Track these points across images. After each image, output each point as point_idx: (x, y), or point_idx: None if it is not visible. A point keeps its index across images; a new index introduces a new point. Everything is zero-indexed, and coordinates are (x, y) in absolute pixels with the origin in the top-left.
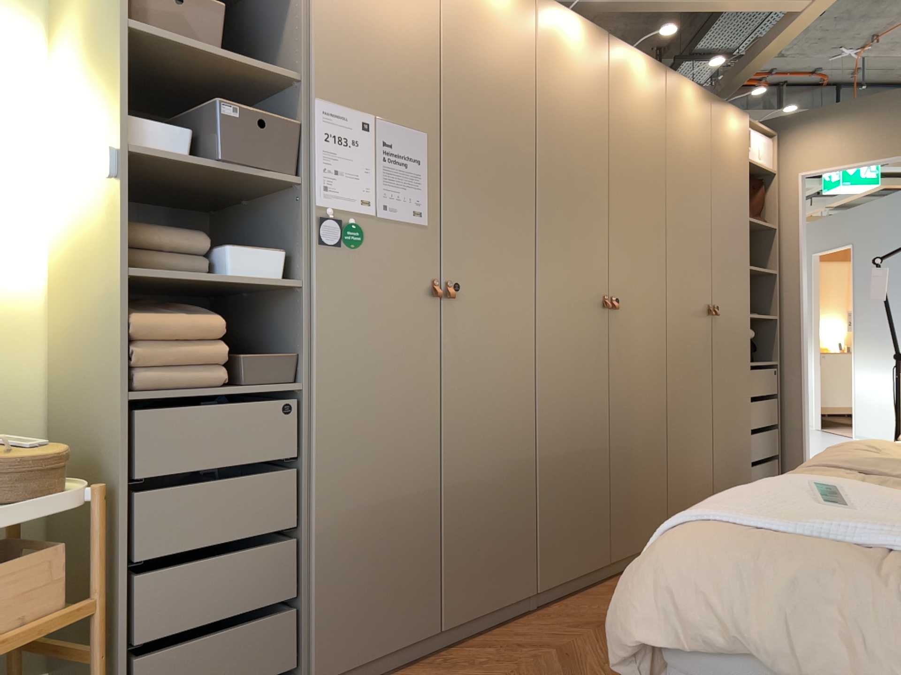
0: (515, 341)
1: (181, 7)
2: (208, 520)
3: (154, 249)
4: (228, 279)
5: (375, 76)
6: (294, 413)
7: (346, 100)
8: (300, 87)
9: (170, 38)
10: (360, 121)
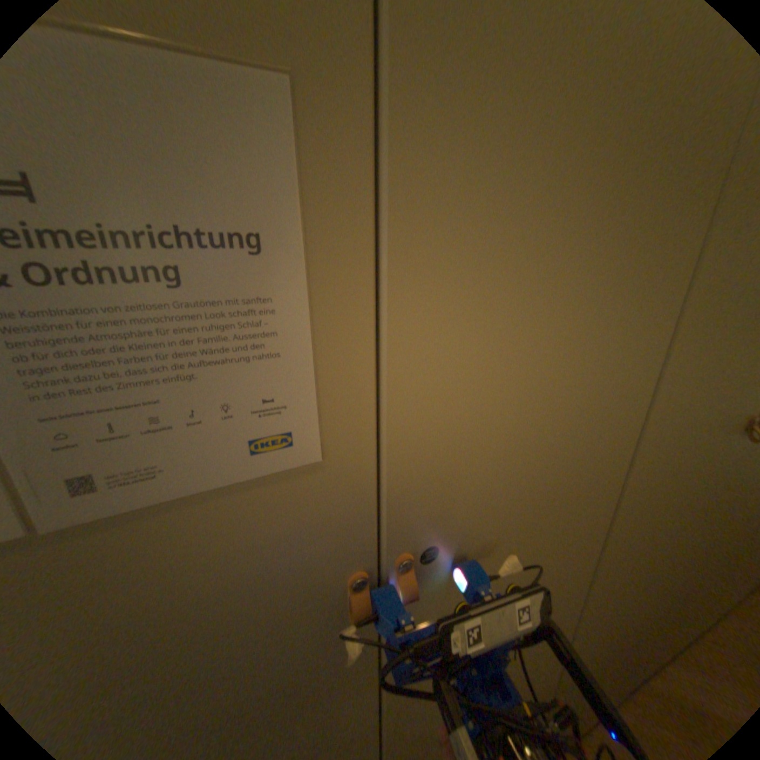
0: (560, 571)
1: None
2: None
3: None
4: None
5: None
6: None
7: None
8: None
9: None
10: None
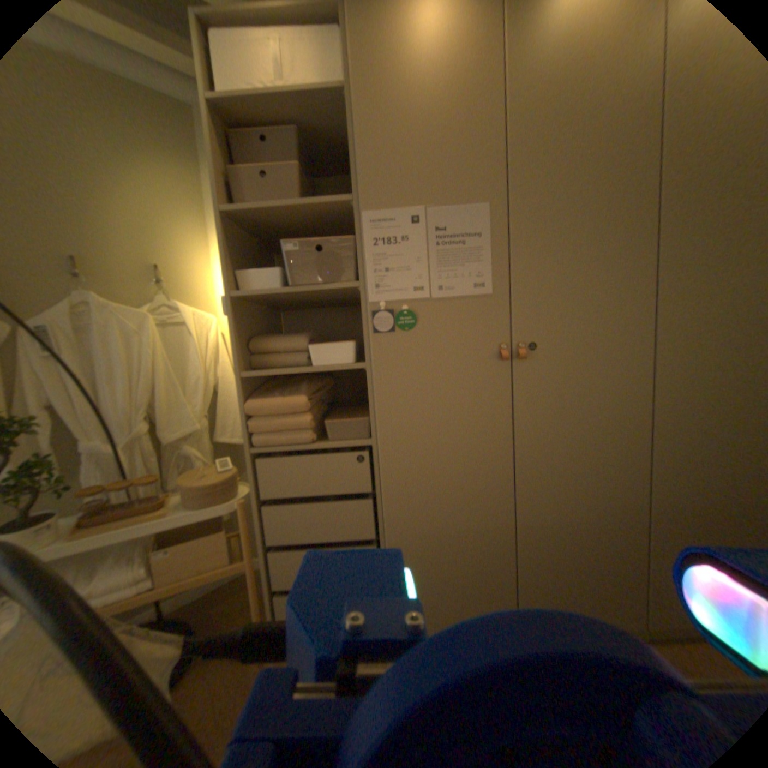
0: (616, 391)
1: (265, 177)
2: (310, 525)
3: (275, 351)
4: (309, 368)
5: (423, 167)
6: (368, 459)
7: (393, 201)
8: (352, 205)
9: (248, 206)
10: (409, 216)
